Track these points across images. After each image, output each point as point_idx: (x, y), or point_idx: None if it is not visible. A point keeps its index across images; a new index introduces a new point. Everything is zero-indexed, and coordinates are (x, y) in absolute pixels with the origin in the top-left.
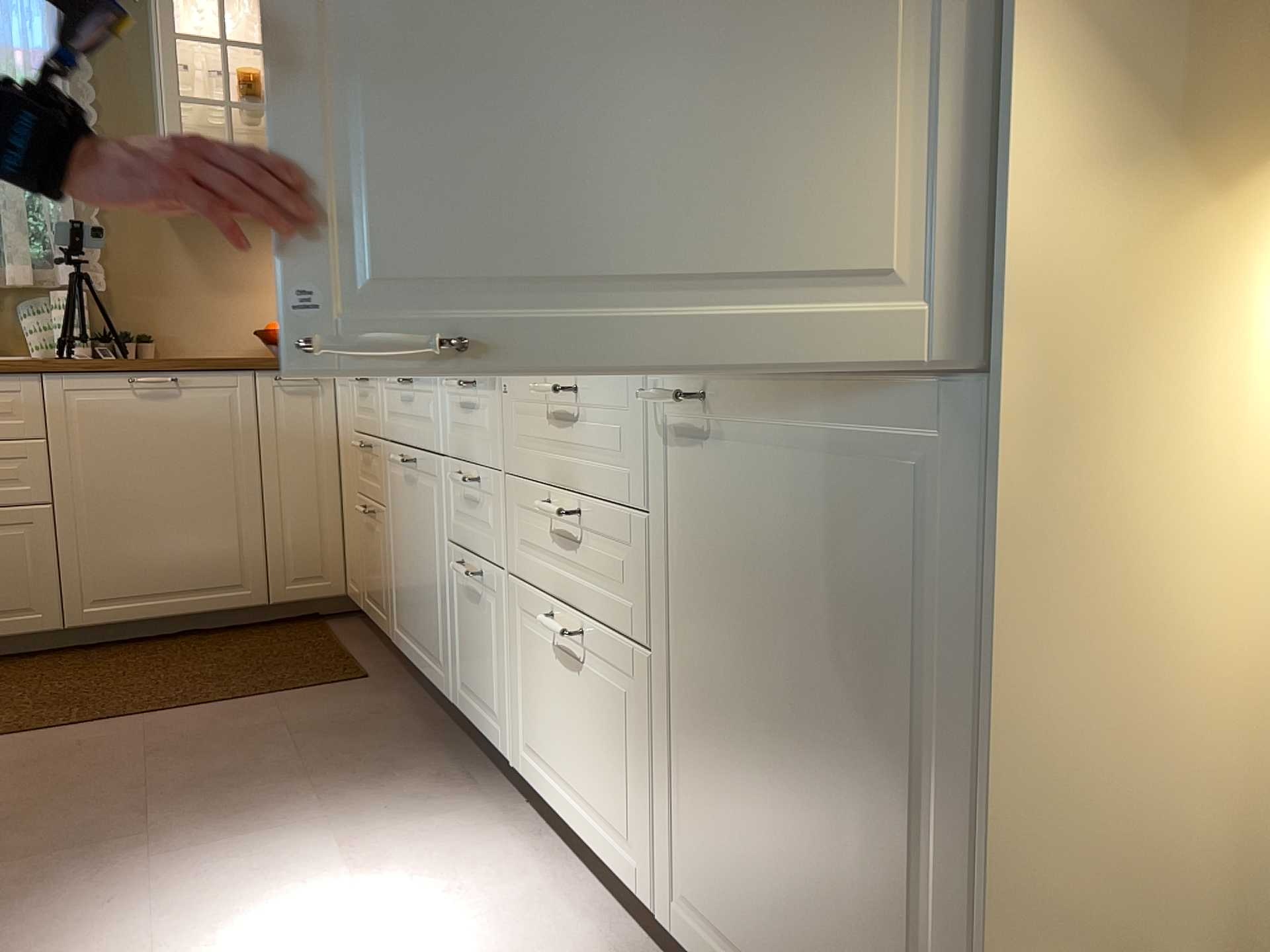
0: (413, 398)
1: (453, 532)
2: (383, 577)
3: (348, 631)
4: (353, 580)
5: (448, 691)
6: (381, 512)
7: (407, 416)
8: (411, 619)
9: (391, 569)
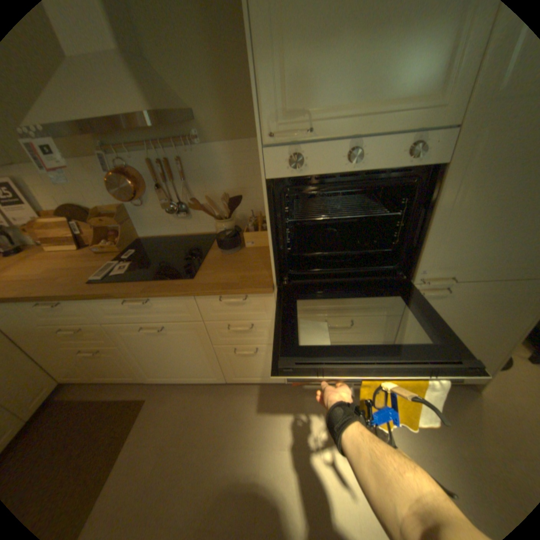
0: (151, 305)
1: (219, 342)
2: (120, 368)
3: (80, 394)
4: (68, 377)
5: (220, 381)
6: (108, 350)
7: (143, 313)
8: (169, 373)
9: (134, 364)
